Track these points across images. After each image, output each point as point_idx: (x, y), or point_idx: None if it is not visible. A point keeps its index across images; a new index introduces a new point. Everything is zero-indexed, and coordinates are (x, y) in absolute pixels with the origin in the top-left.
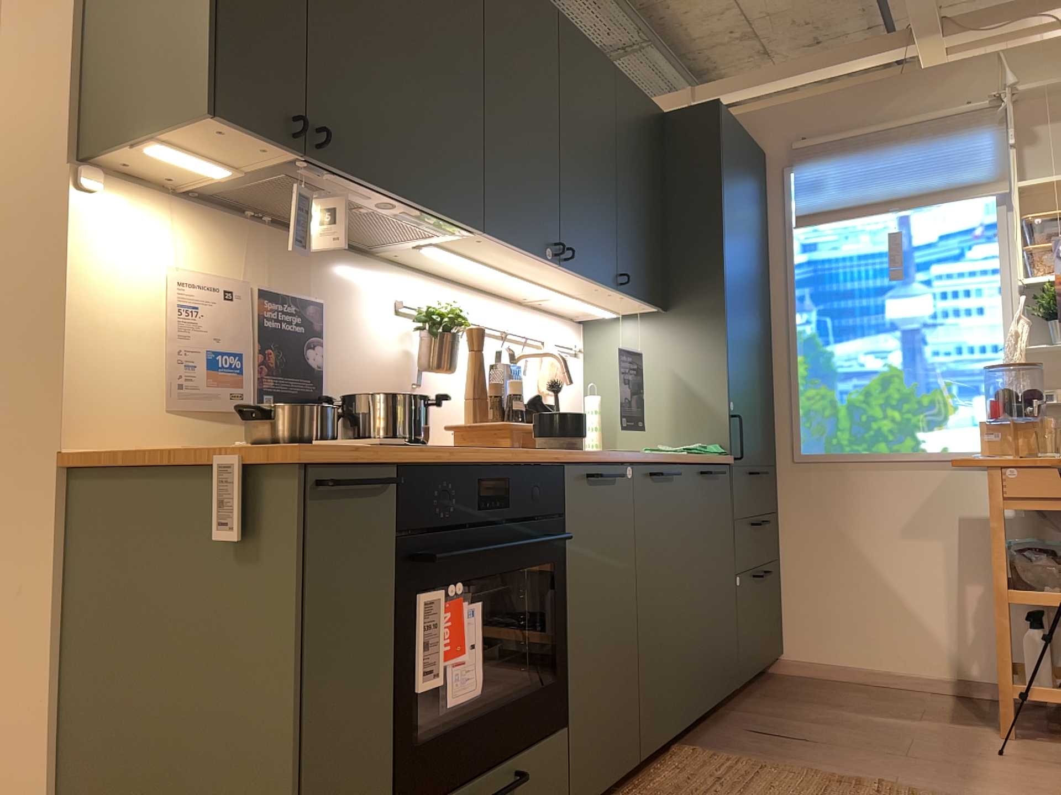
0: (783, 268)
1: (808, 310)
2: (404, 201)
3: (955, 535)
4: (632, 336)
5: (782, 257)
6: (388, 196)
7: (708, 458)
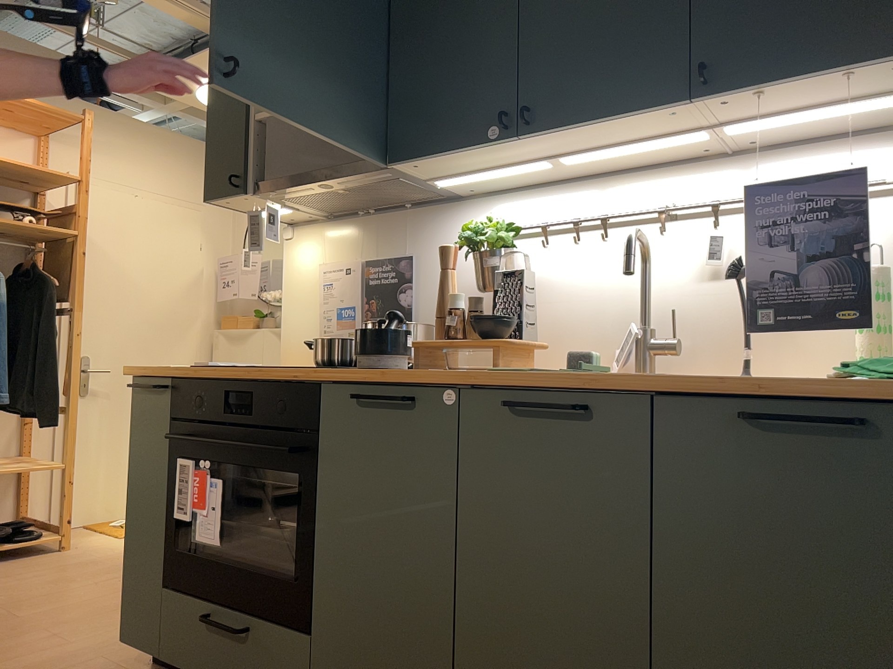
0: None
1: None
2: (318, 181)
3: None
4: None
5: None
6: (307, 184)
7: (816, 386)
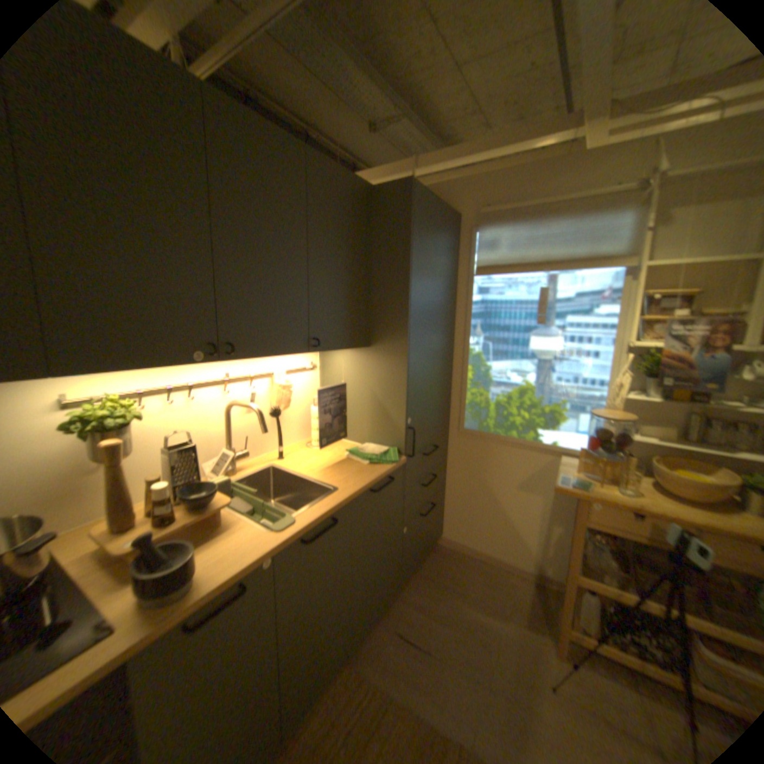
0: (464, 303)
1: (477, 335)
2: None
3: (551, 497)
4: (347, 361)
5: (464, 295)
6: None
7: (379, 472)
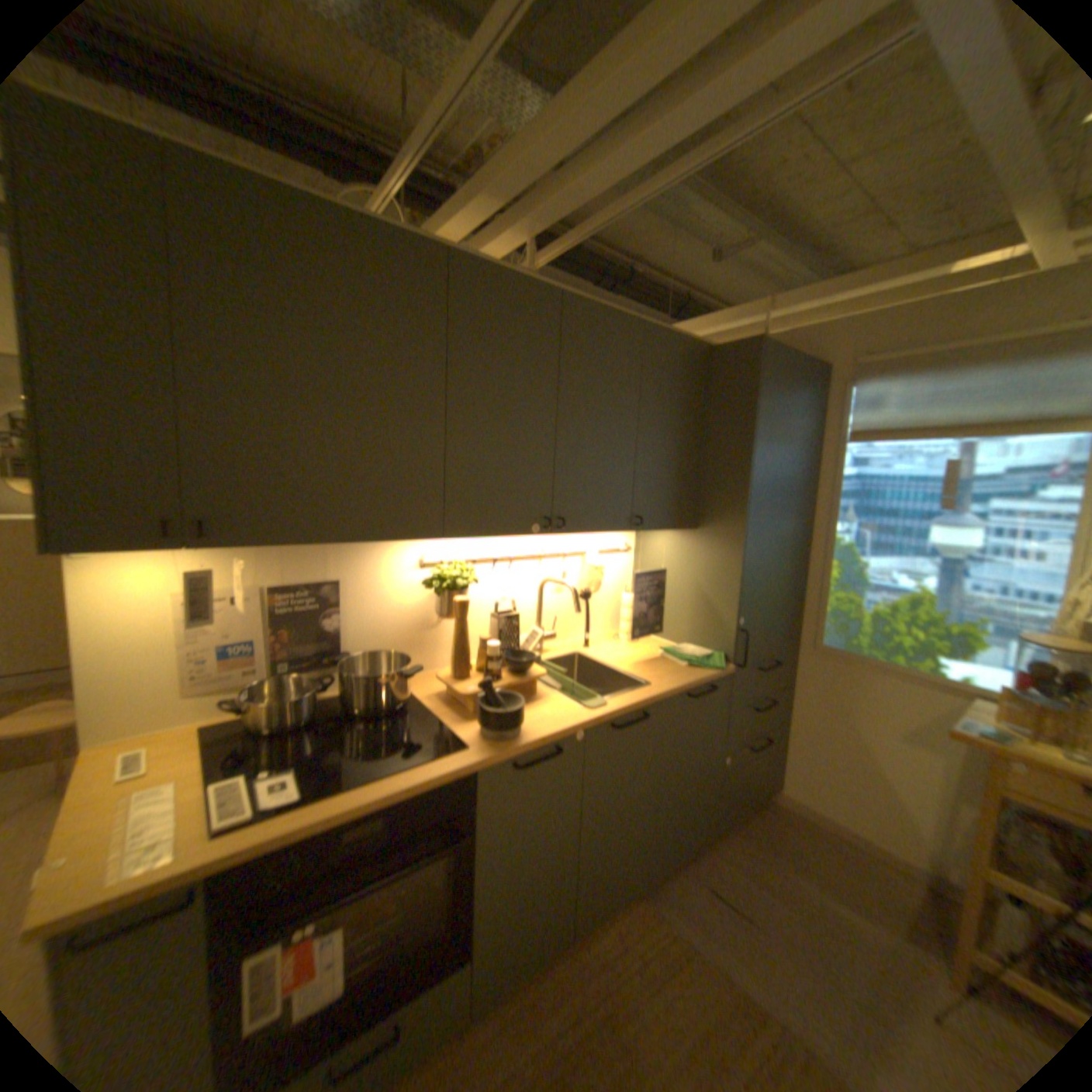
0: (830, 478)
1: (848, 521)
2: (336, 543)
3: (960, 760)
4: (668, 544)
5: (831, 467)
6: (315, 544)
7: (700, 677)
